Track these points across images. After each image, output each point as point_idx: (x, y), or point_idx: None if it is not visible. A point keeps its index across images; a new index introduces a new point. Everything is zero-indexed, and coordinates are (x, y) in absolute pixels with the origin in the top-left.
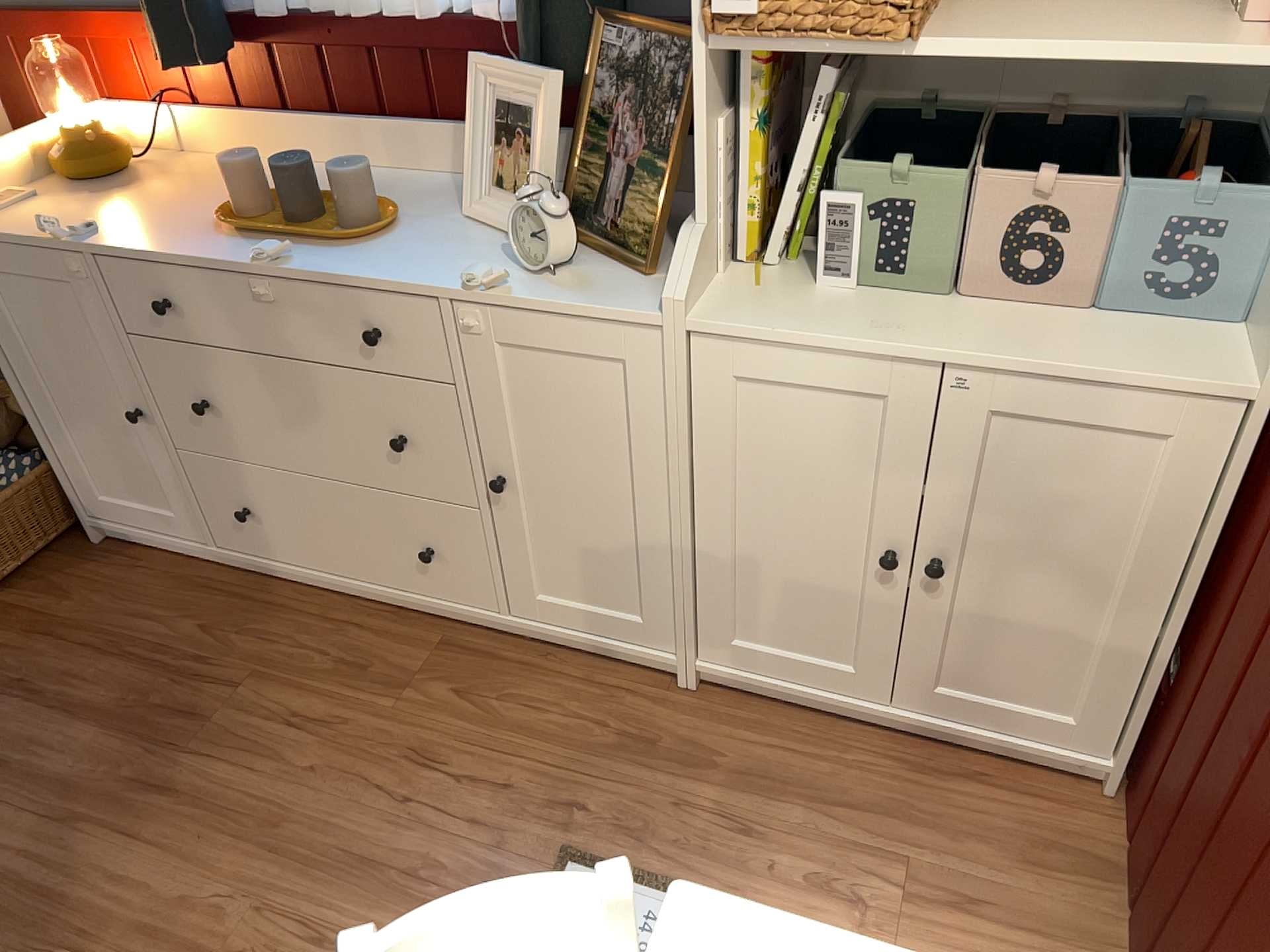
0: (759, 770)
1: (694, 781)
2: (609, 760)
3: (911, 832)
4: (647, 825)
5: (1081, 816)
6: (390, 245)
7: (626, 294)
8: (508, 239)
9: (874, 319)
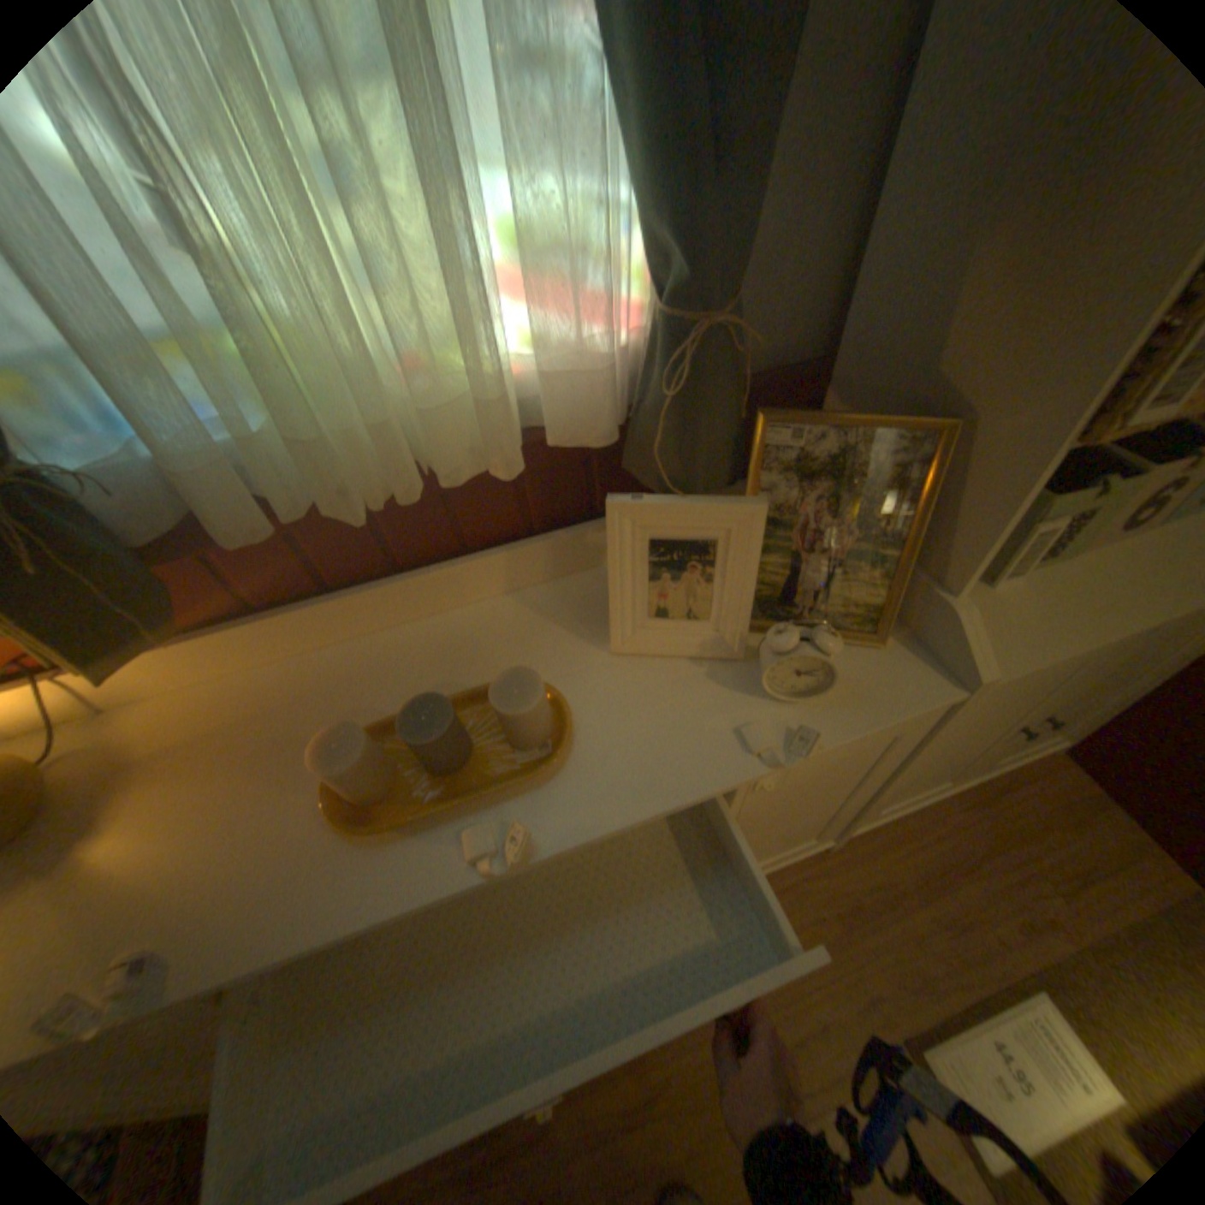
0: (931, 880)
1: (912, 922)
2: (857, 952)
3: (1030, 857)
4: (928, 983)
5: (1070, 779)
6: (584, 736)
7: (898, 678)
8: (690, 658)
9: (1081, 601)
